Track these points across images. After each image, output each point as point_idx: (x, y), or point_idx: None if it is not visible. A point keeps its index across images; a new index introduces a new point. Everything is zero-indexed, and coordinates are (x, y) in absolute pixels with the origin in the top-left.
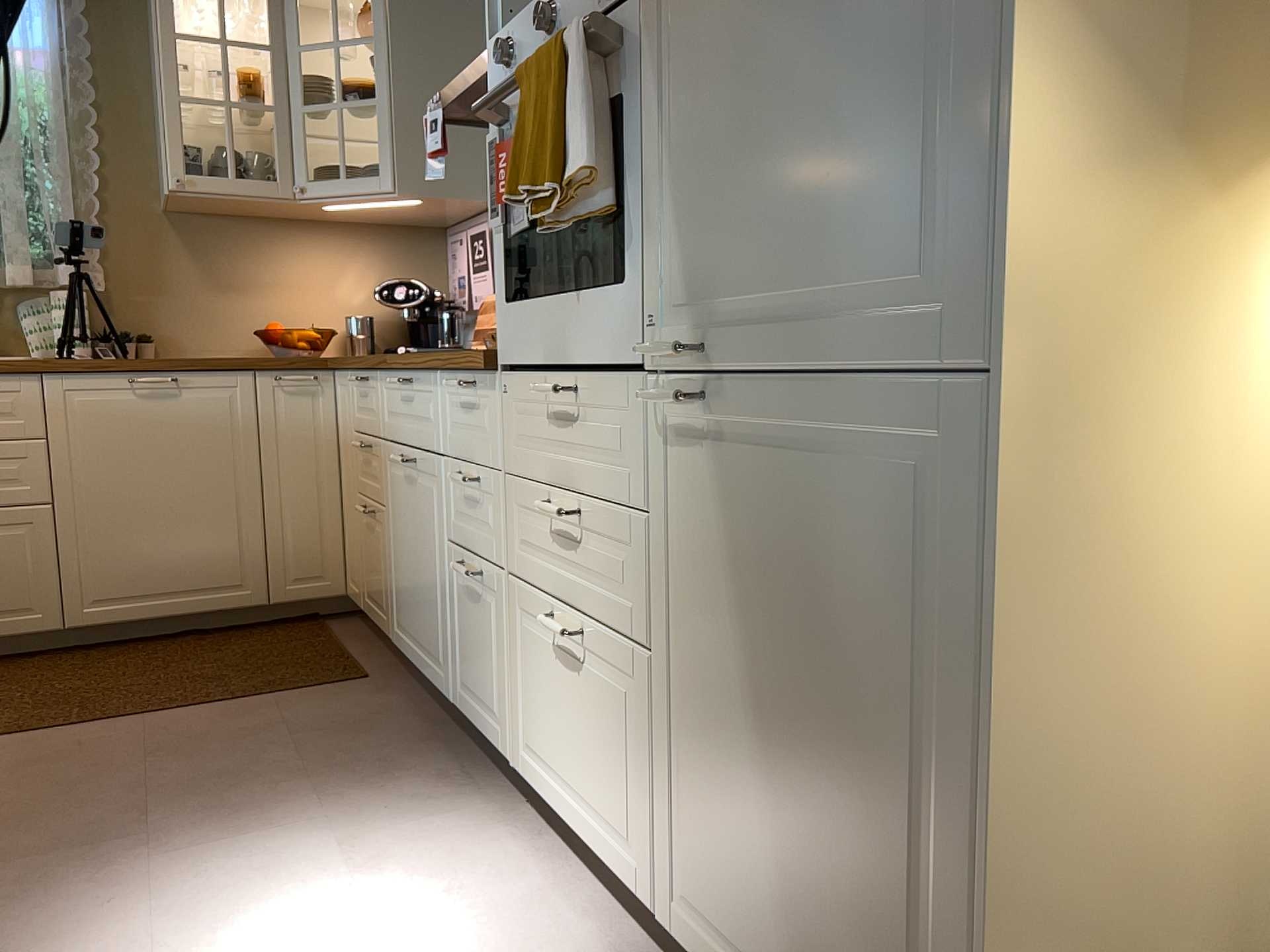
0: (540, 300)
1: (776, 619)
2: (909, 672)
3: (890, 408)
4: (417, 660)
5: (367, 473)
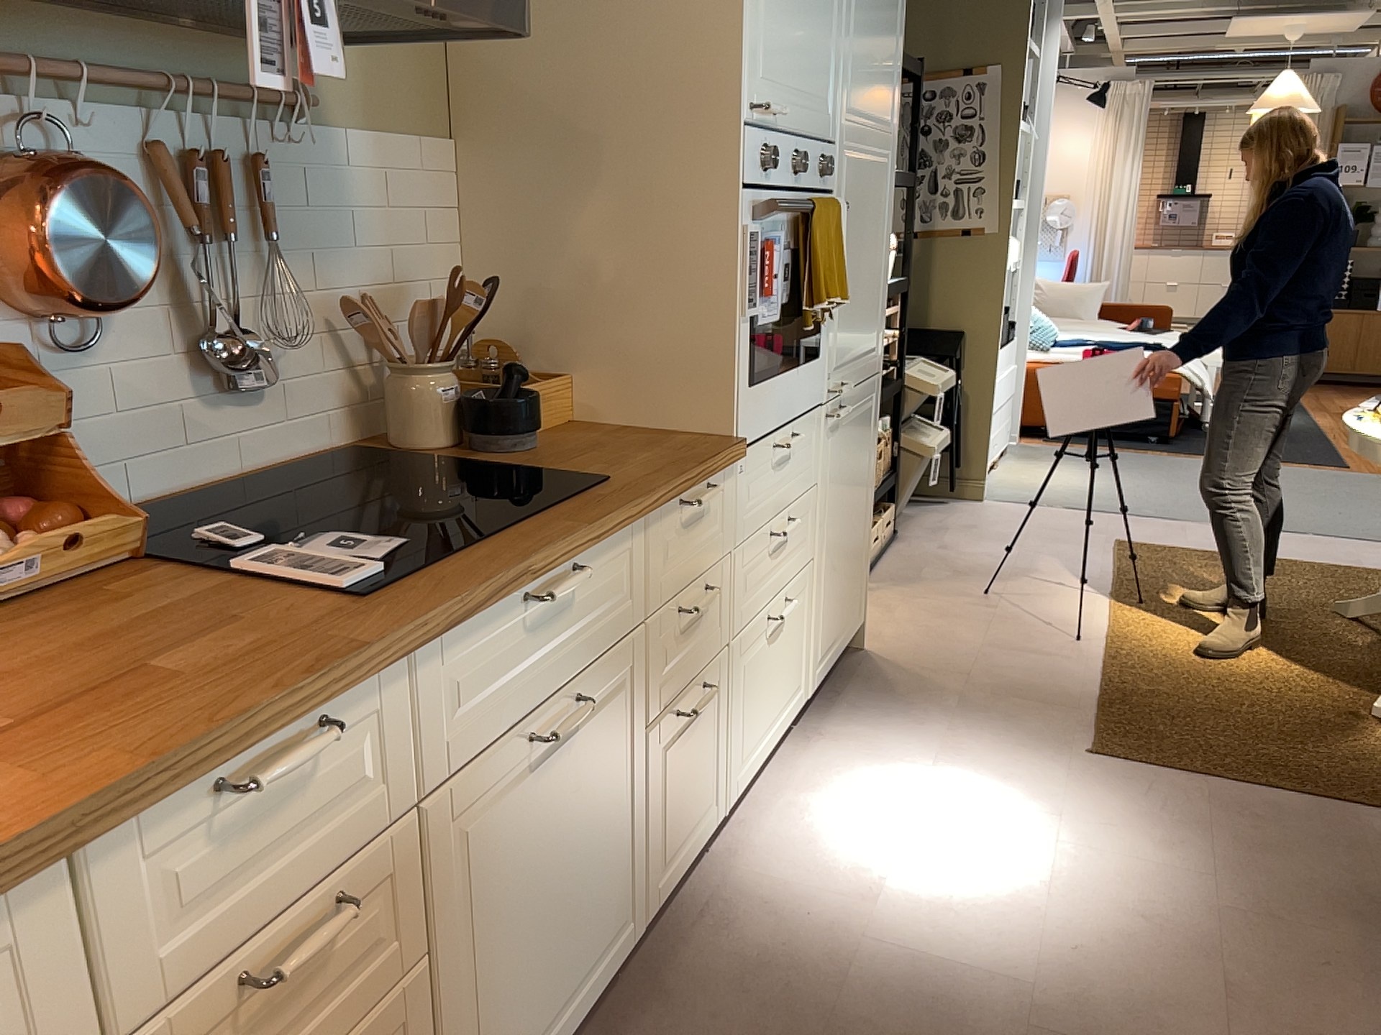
0: (769, 379)
1: (846, 485)
2: (864, 468)
3: (867, 389)
4: (560, 1030)
5: (287, 1022)
